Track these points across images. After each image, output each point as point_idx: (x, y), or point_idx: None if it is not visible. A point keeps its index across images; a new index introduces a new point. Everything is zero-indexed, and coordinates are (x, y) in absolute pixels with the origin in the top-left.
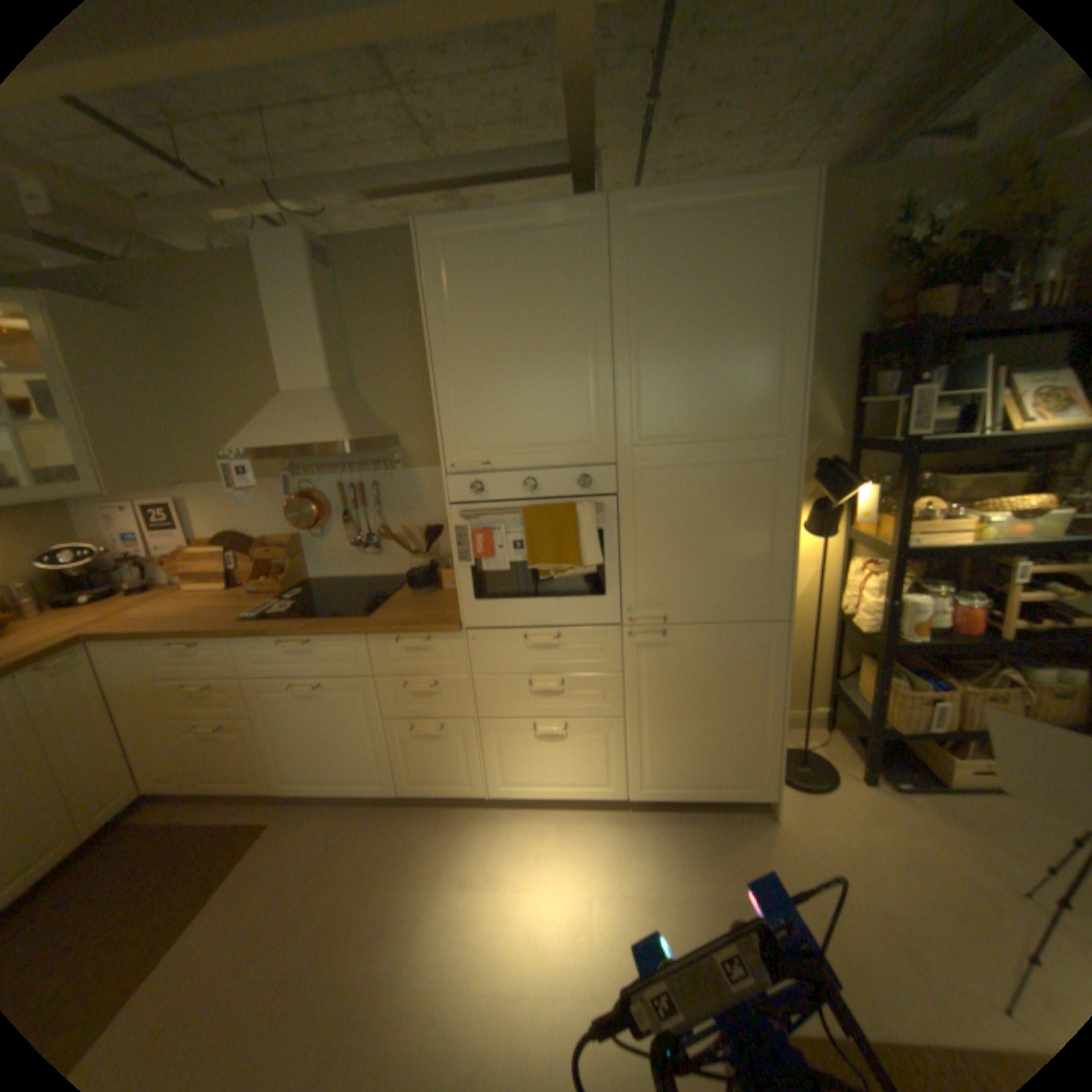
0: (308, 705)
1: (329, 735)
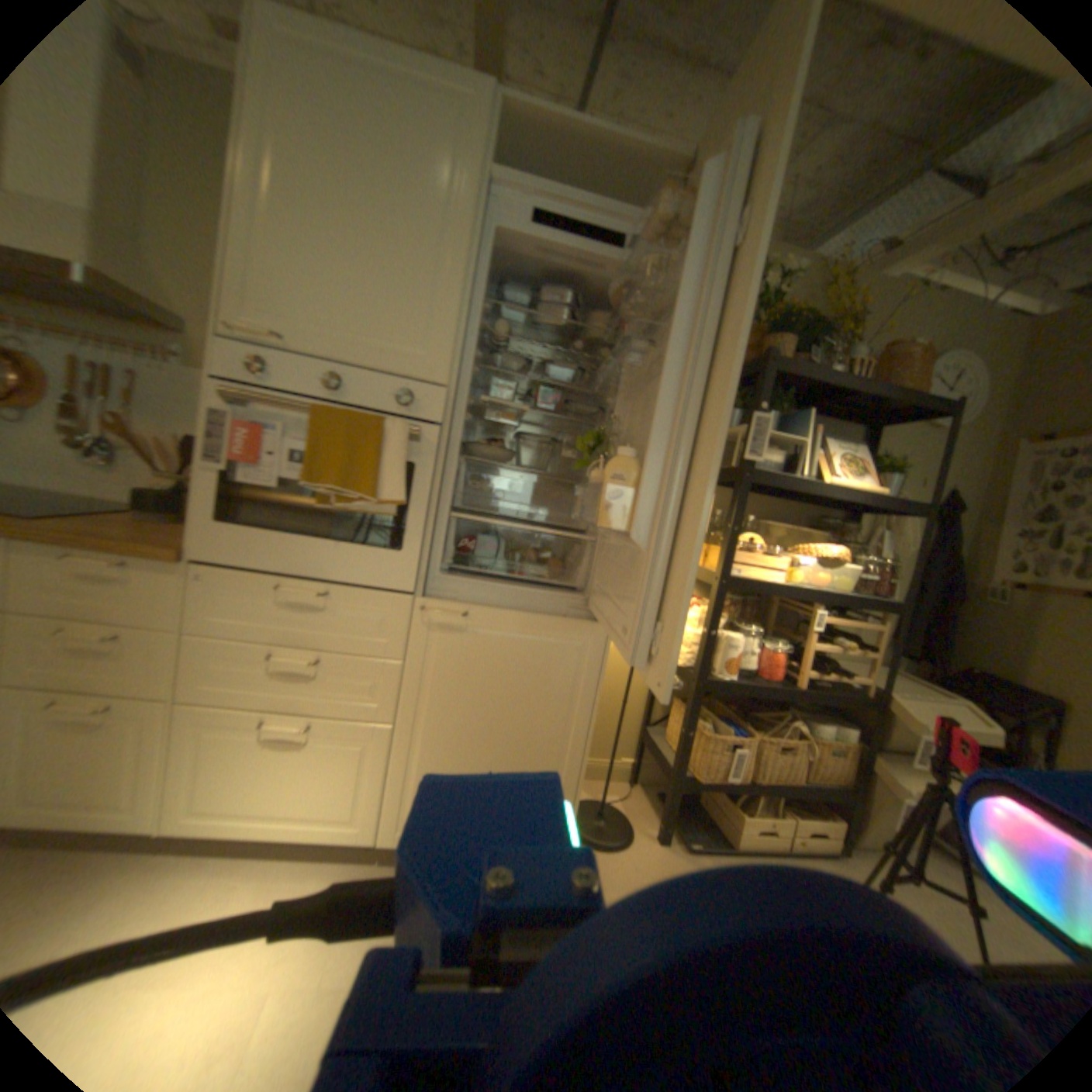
0: None
1: None
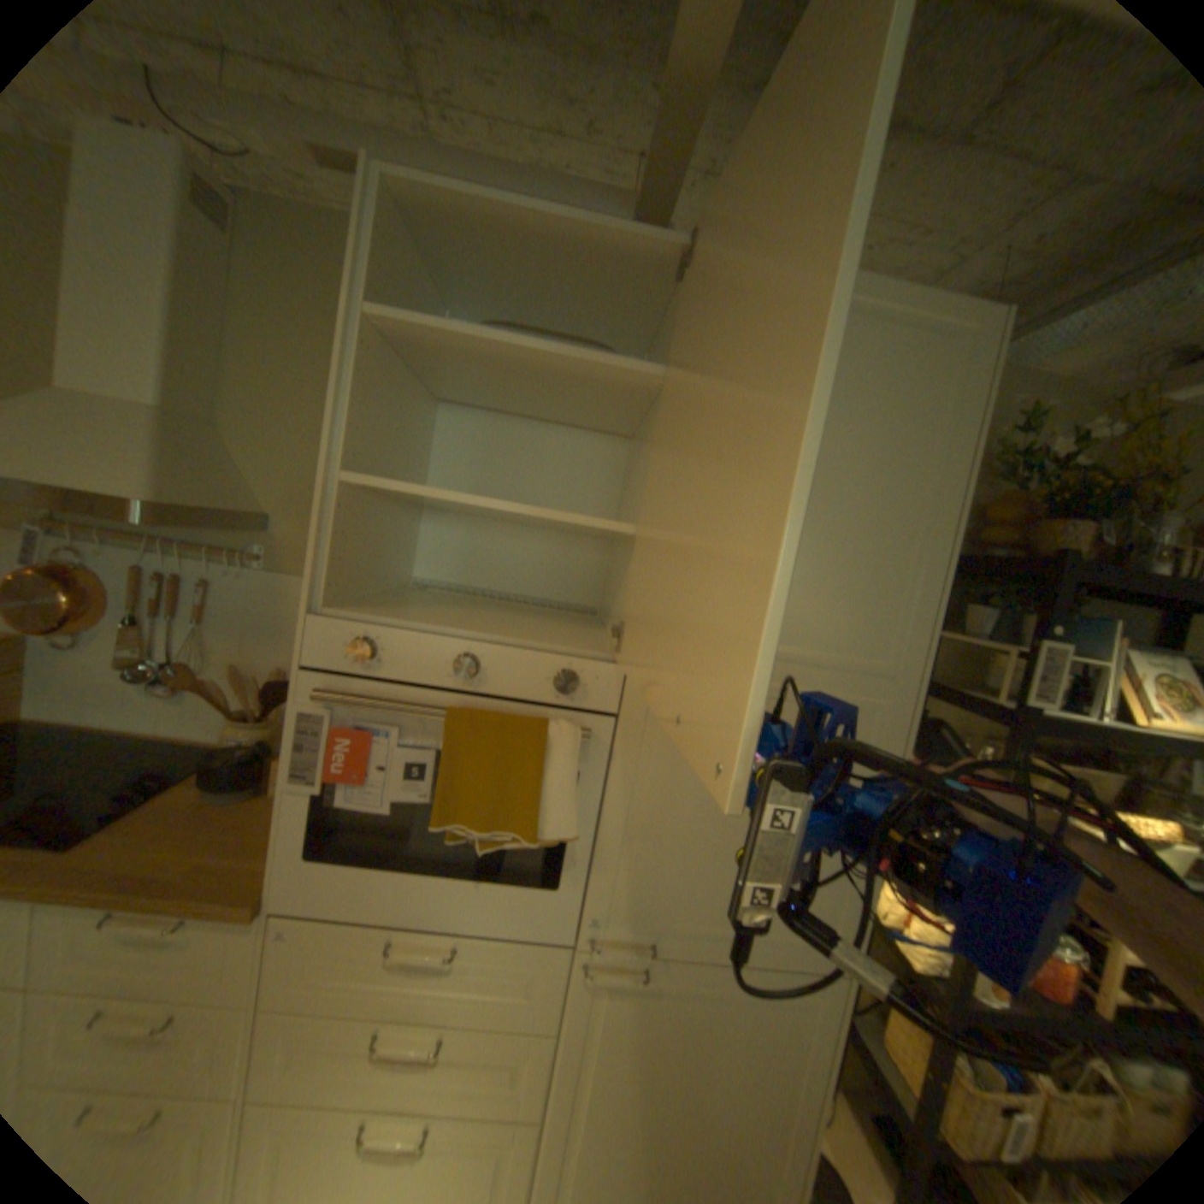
0: None
1: None
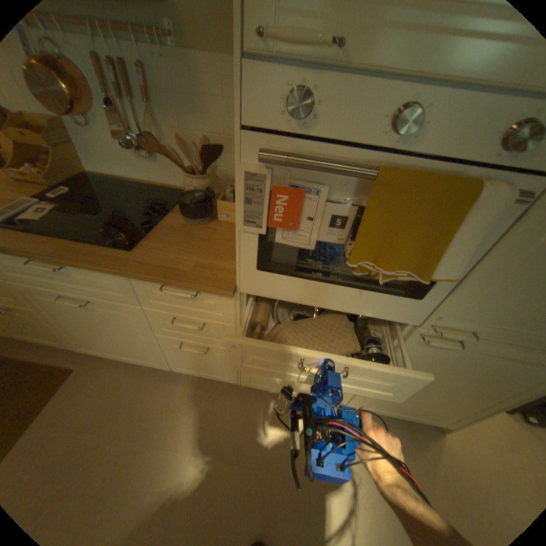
0: (82, 312)
1: (108, 333)
